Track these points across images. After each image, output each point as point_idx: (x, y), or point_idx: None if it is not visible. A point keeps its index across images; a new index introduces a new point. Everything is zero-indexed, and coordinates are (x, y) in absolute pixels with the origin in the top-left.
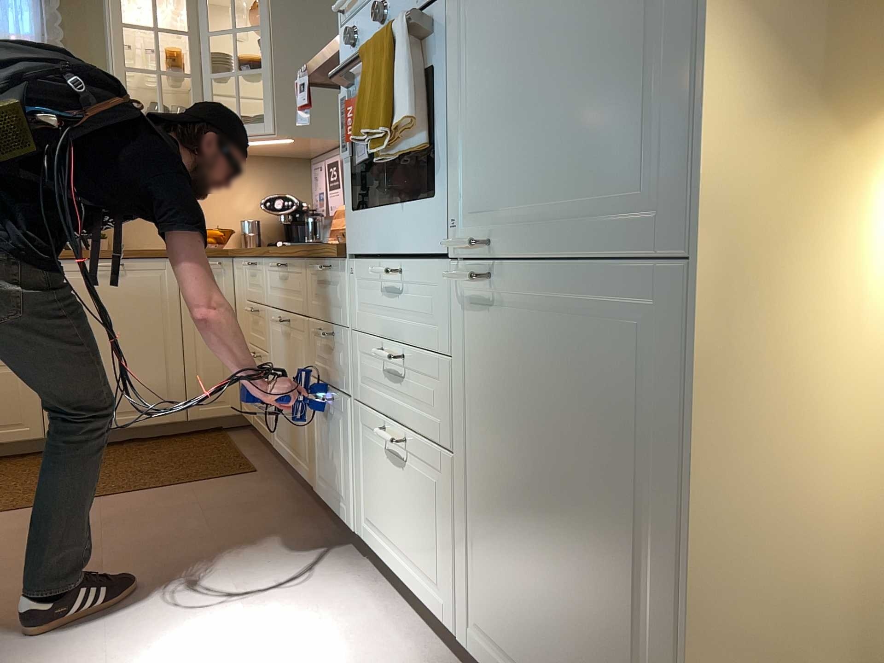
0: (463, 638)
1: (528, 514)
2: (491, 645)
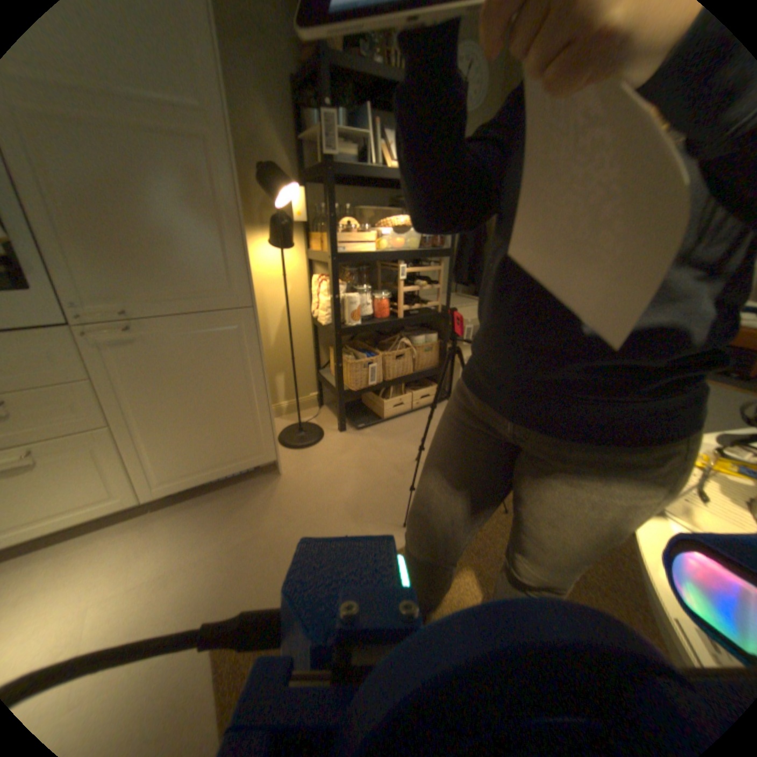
0: (137, 500)
1: (179, 416)
2: (164, 482)
